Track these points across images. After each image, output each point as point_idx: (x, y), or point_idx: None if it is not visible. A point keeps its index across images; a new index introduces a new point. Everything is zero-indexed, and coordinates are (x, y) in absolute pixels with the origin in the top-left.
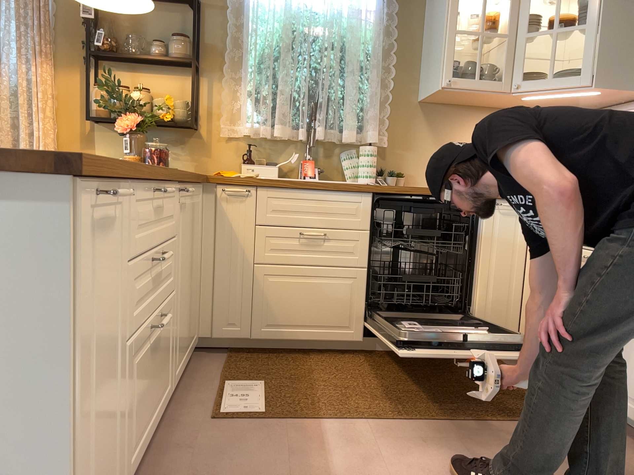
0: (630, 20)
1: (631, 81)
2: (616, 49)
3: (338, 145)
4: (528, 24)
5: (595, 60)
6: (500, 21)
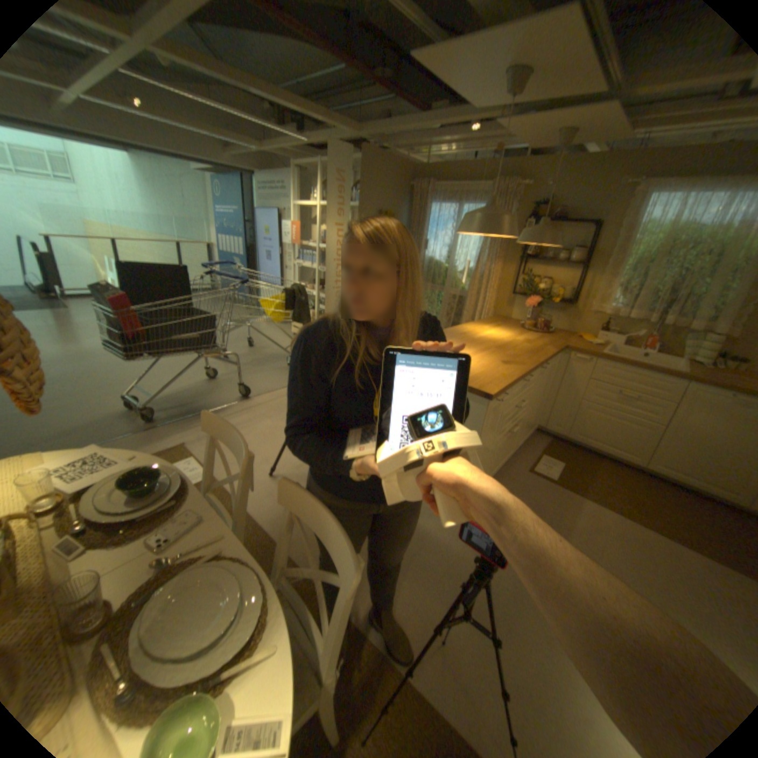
0: None
1: None
2: None
3: (686, 328)
4: None
5: None
6: None
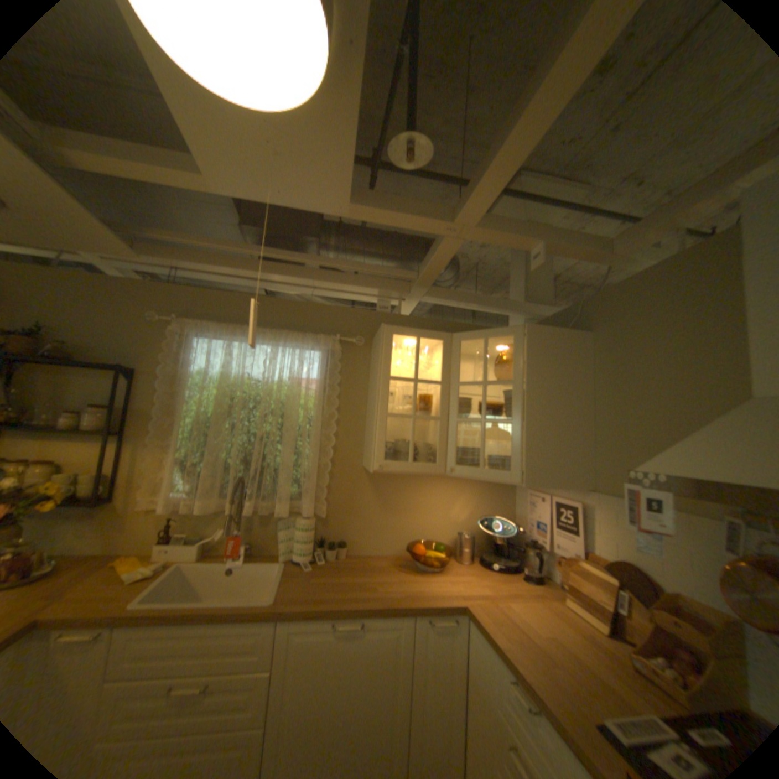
0: (554, 418)
1: (562, 480)
2: (543, 448)
3: (275, 513)
4: (460, 406)
5: (524, 457)
6: (436, 397)
